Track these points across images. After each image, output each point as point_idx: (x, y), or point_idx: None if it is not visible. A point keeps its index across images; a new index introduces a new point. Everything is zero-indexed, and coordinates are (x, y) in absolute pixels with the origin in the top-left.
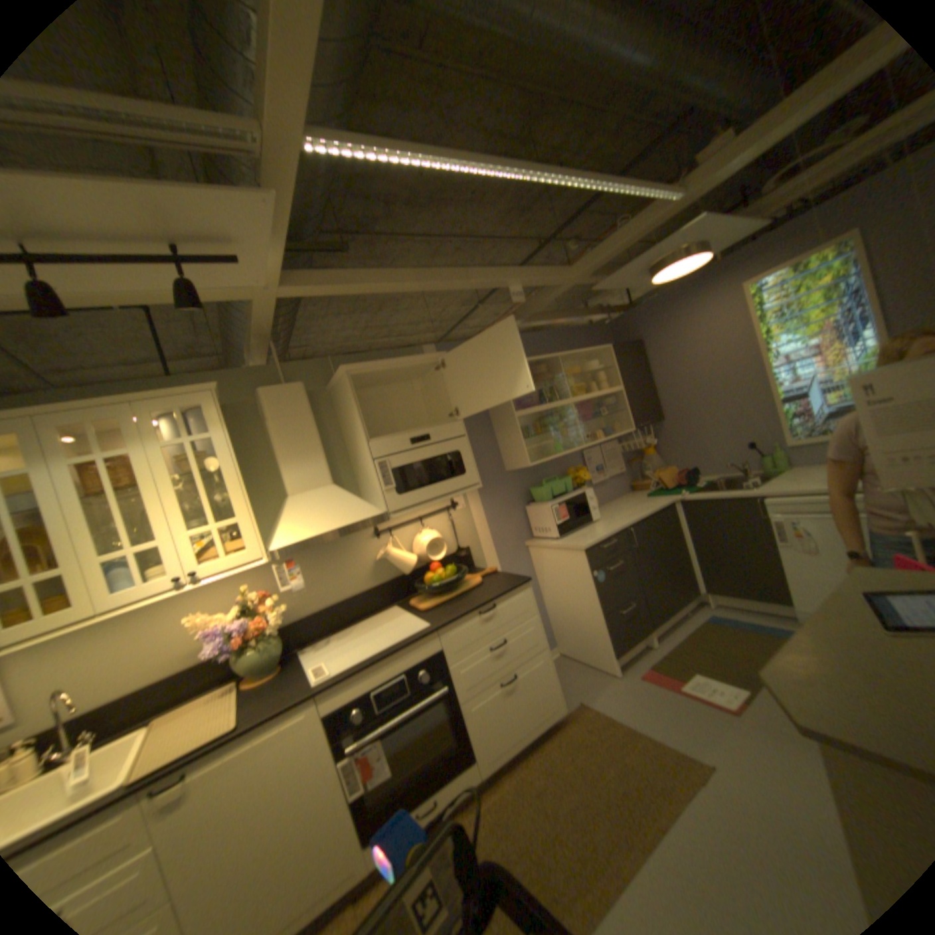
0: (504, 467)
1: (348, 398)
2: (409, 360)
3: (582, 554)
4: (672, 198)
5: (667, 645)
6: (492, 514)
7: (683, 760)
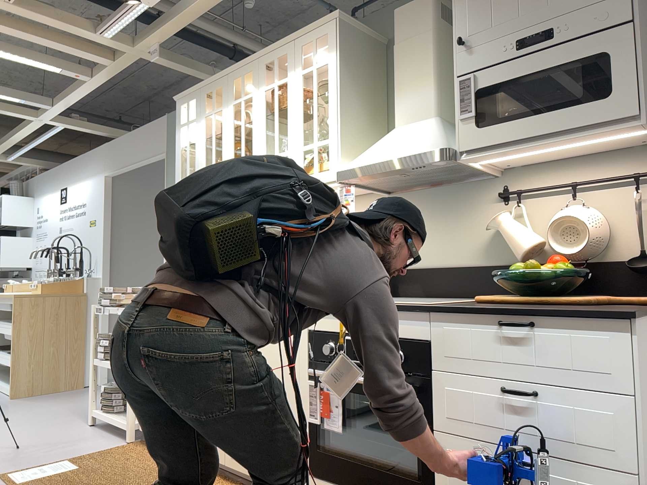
0: None
1: None
2: None
3: None
4: None
5: None
6: None
7: None
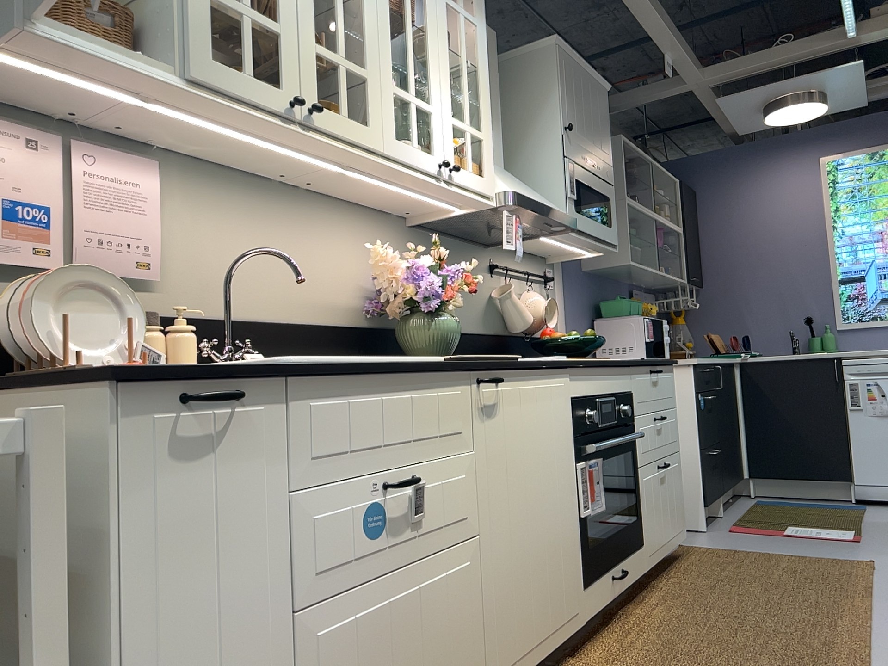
0: (584, 264)
1: (541, 78)
2: (592, 73)
3: (690, 369)
4: (845, 34)
5: (730, 514)
6: (572, 312)
7: (838, 559)
